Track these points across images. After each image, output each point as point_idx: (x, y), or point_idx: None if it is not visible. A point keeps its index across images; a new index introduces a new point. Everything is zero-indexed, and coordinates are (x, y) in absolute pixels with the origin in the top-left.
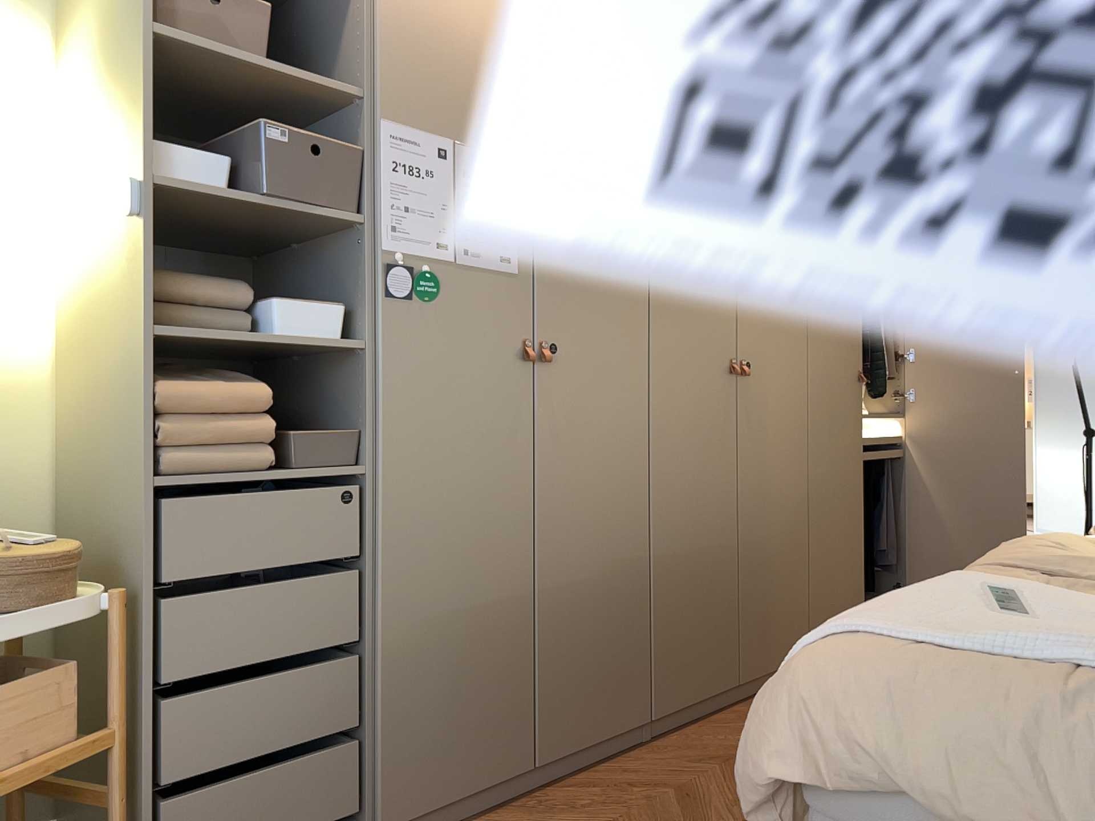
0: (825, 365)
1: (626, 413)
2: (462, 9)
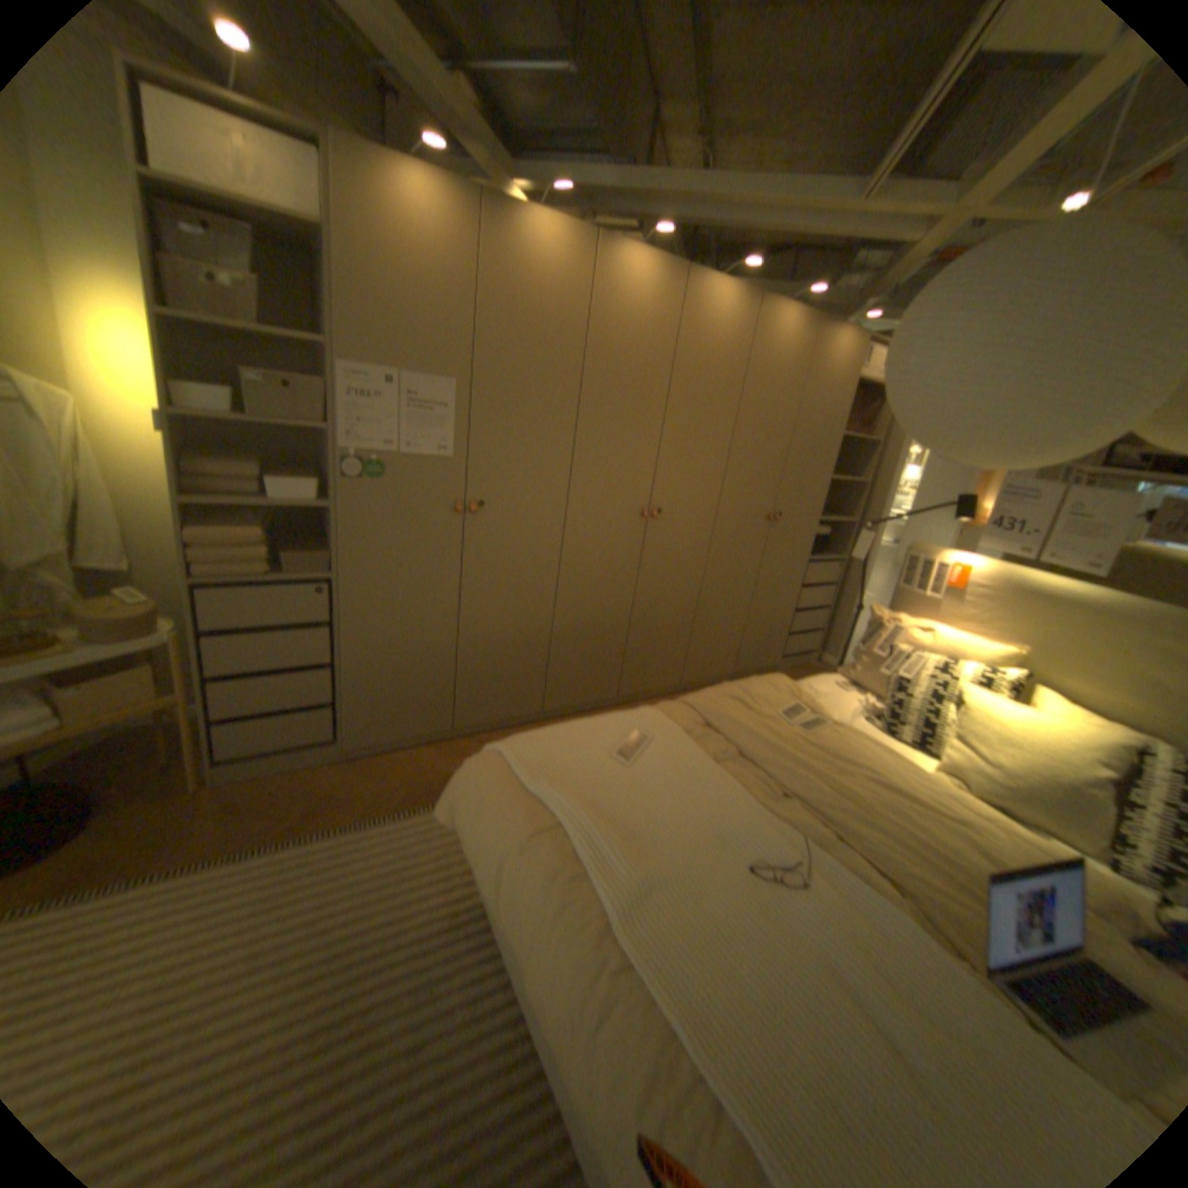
0: (731, 511)
1: (538, 545)
2: (407, 271)
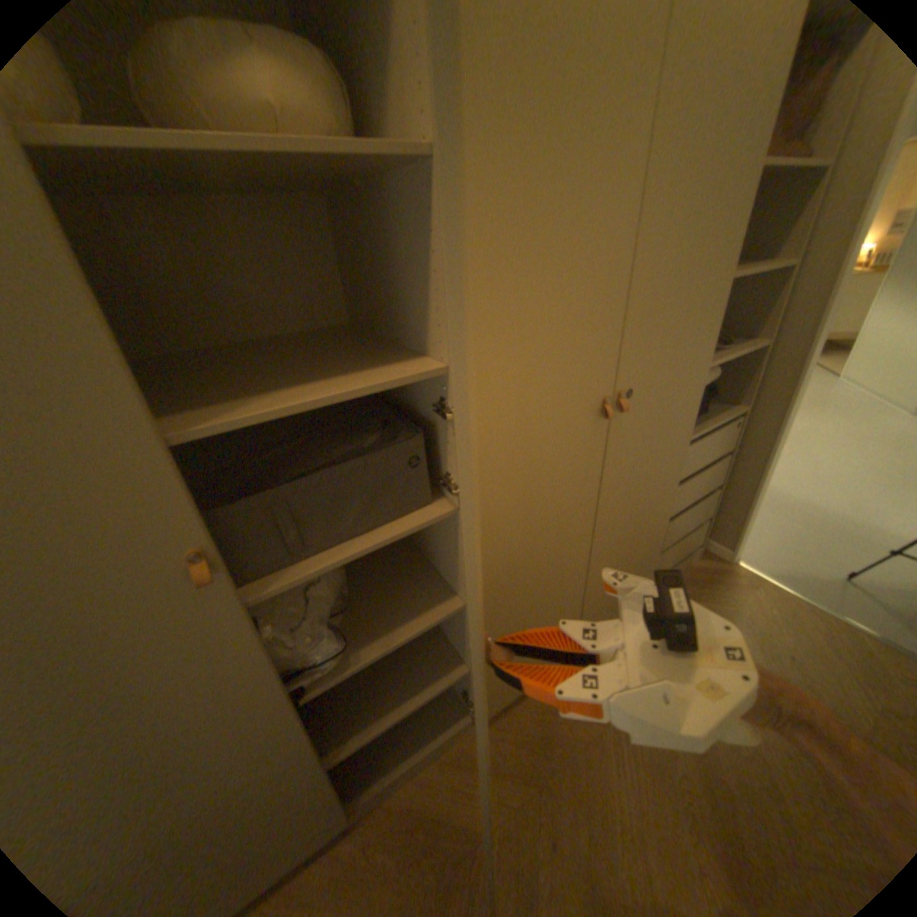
0: (510, 435)
1: None
2: None
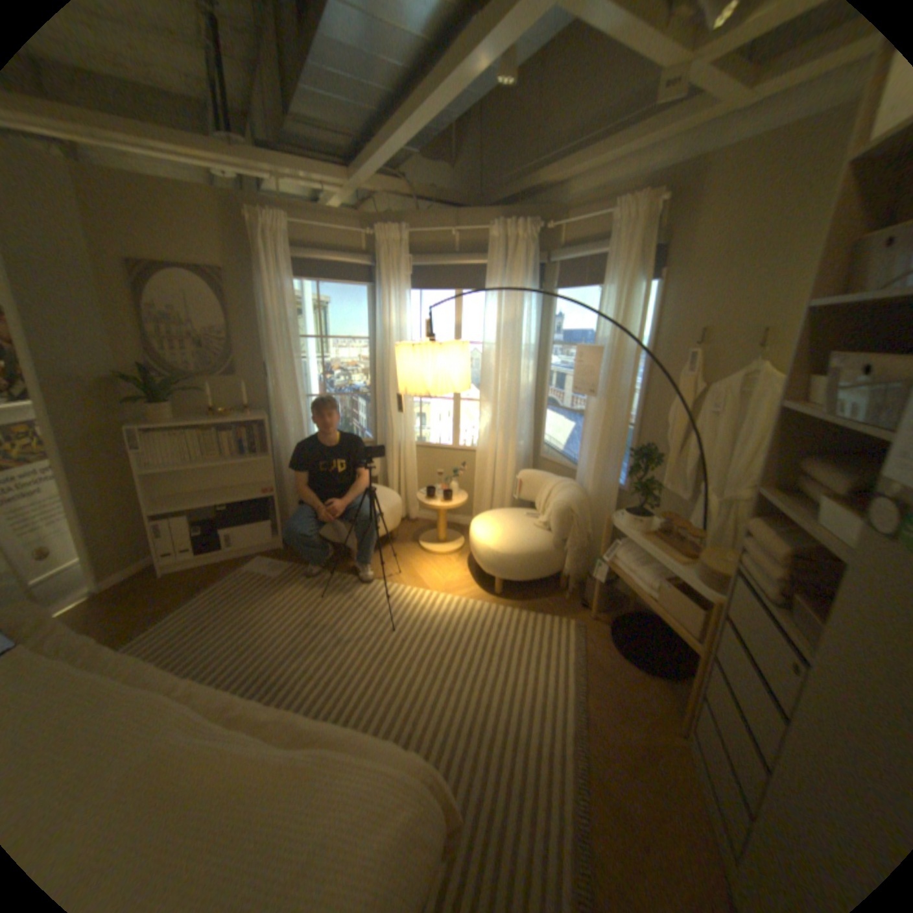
0: None
1: None
2: None
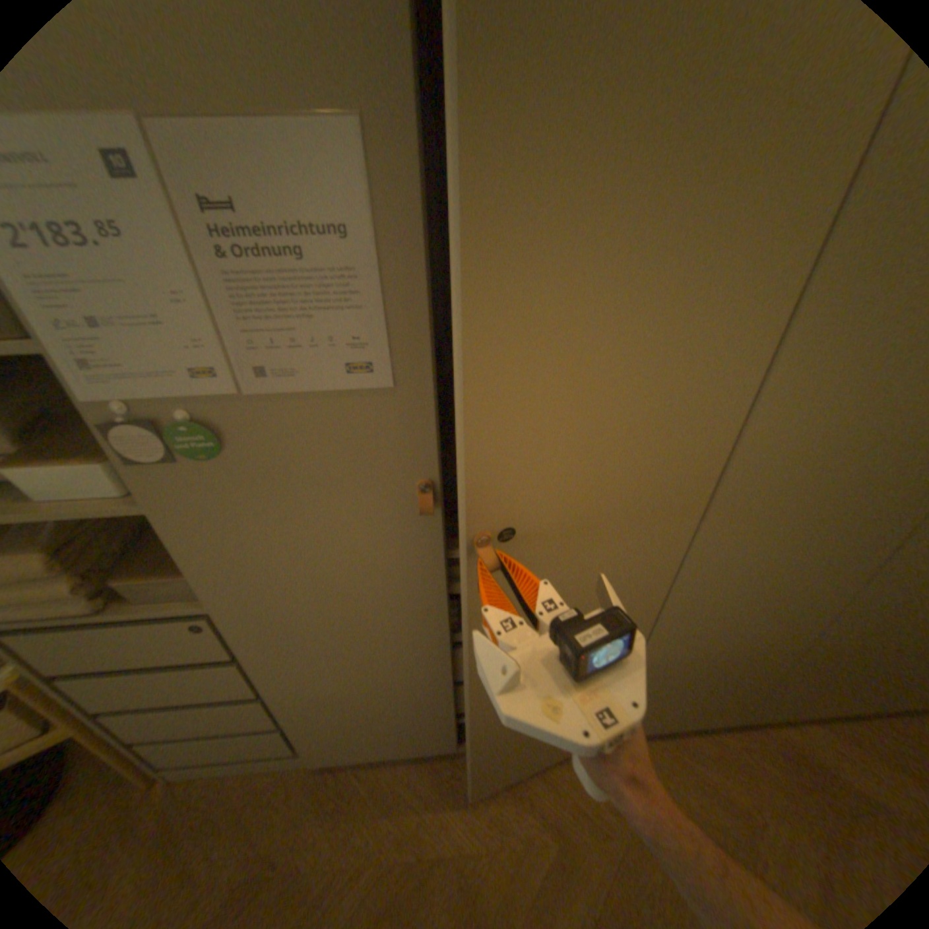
0: None
1: (630, 549)
2: None
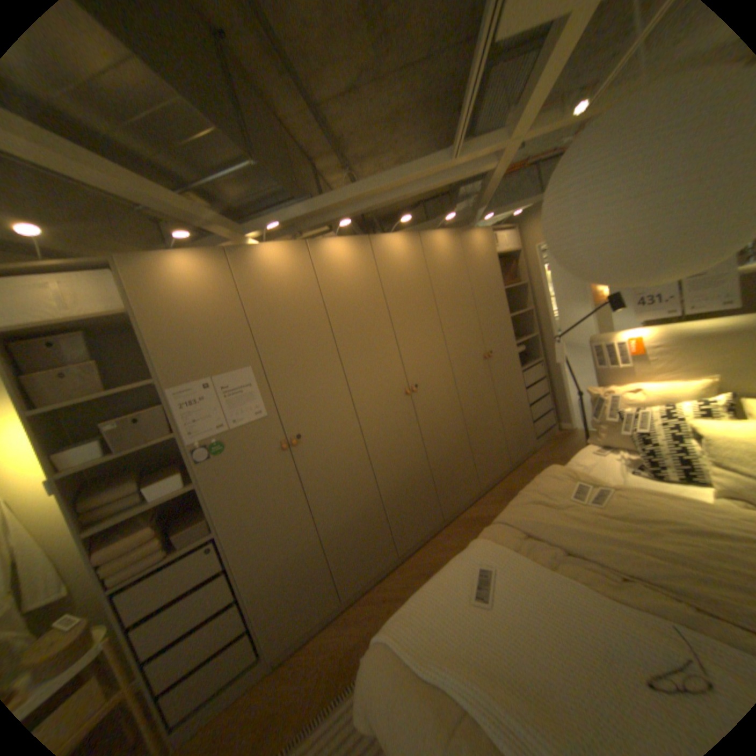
0: (460, 364)
1: (347, 445)
2: (193, 314)
